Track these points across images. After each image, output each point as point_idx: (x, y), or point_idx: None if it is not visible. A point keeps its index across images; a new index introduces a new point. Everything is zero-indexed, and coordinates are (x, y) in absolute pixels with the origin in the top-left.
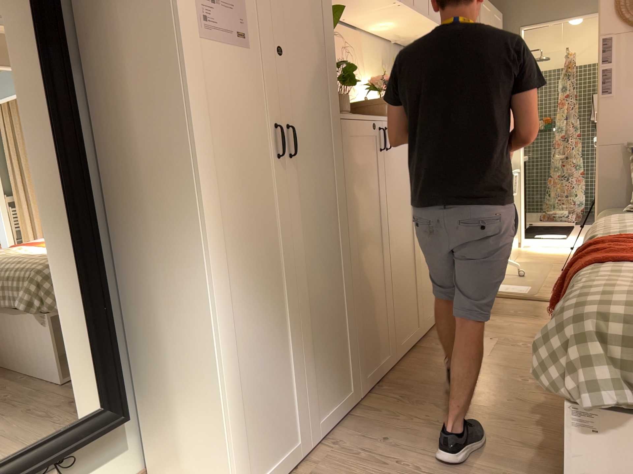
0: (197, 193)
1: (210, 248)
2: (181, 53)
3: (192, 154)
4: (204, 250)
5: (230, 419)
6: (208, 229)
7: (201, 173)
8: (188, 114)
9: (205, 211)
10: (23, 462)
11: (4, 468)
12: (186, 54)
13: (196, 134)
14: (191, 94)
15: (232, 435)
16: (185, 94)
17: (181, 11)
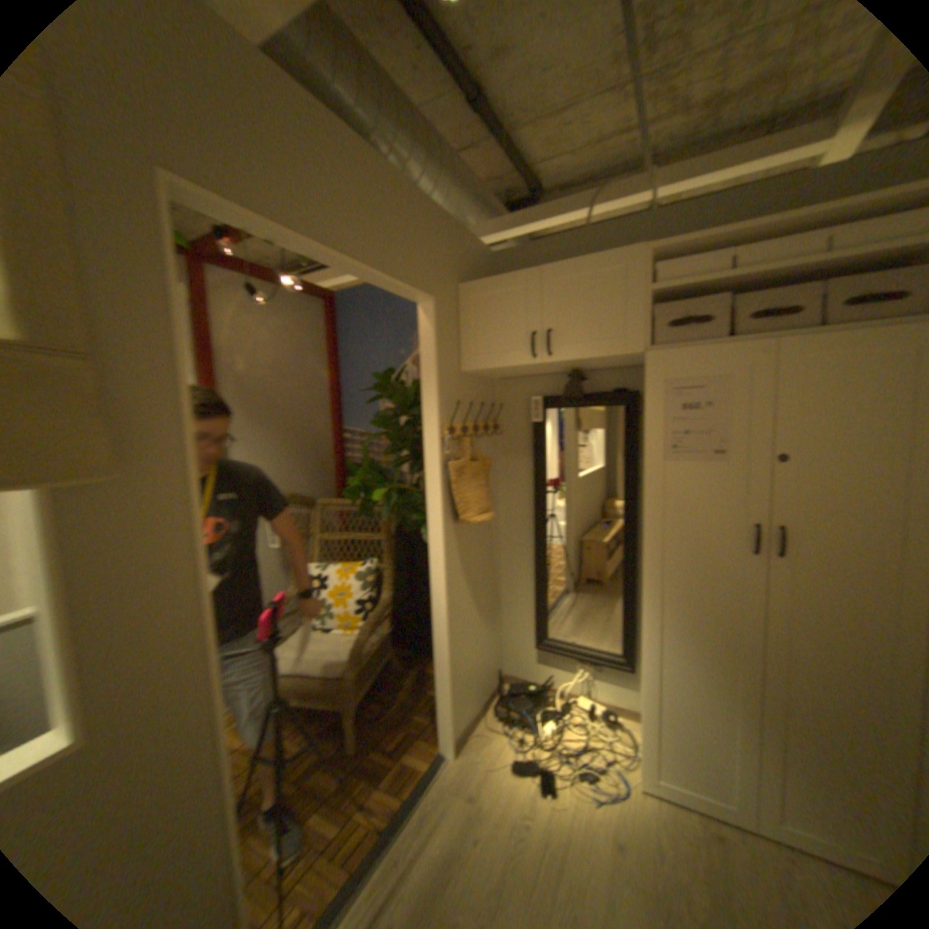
0: (644, 564)
1: (649, 601)
2: (645, 475)
3: (644, 539)
4: (644, 601)
5: (648, 720)
6: (650, 589)
7: (650, 552)
8: (644, 514)
9: (650, 577)
10: (576, 652)
11: (569, 648)
12: (651, 475)
13: (650, 527)
14: (650, 501)
15: (648, 731)
16: (644, 501)
17: (651, 449)
